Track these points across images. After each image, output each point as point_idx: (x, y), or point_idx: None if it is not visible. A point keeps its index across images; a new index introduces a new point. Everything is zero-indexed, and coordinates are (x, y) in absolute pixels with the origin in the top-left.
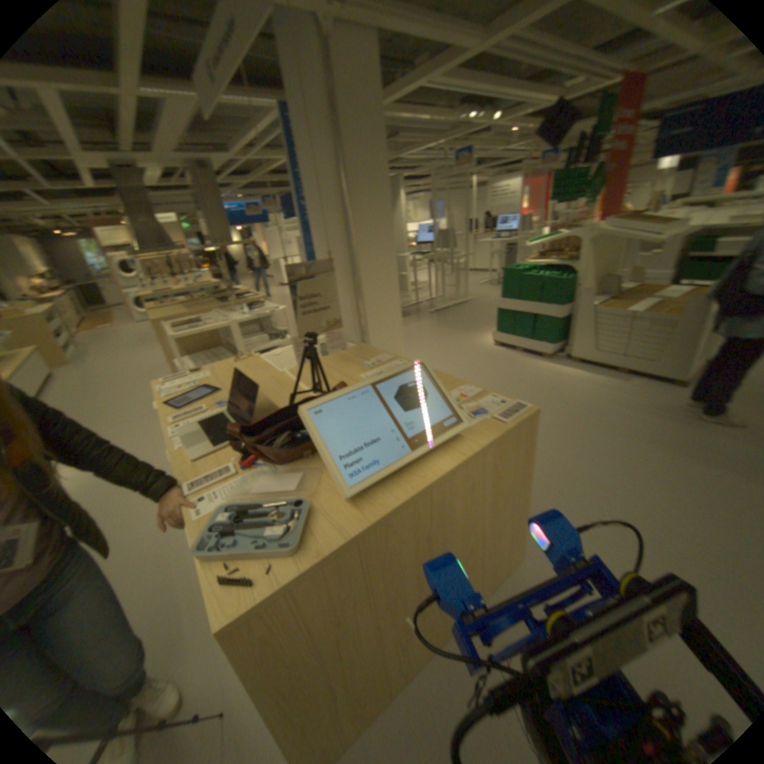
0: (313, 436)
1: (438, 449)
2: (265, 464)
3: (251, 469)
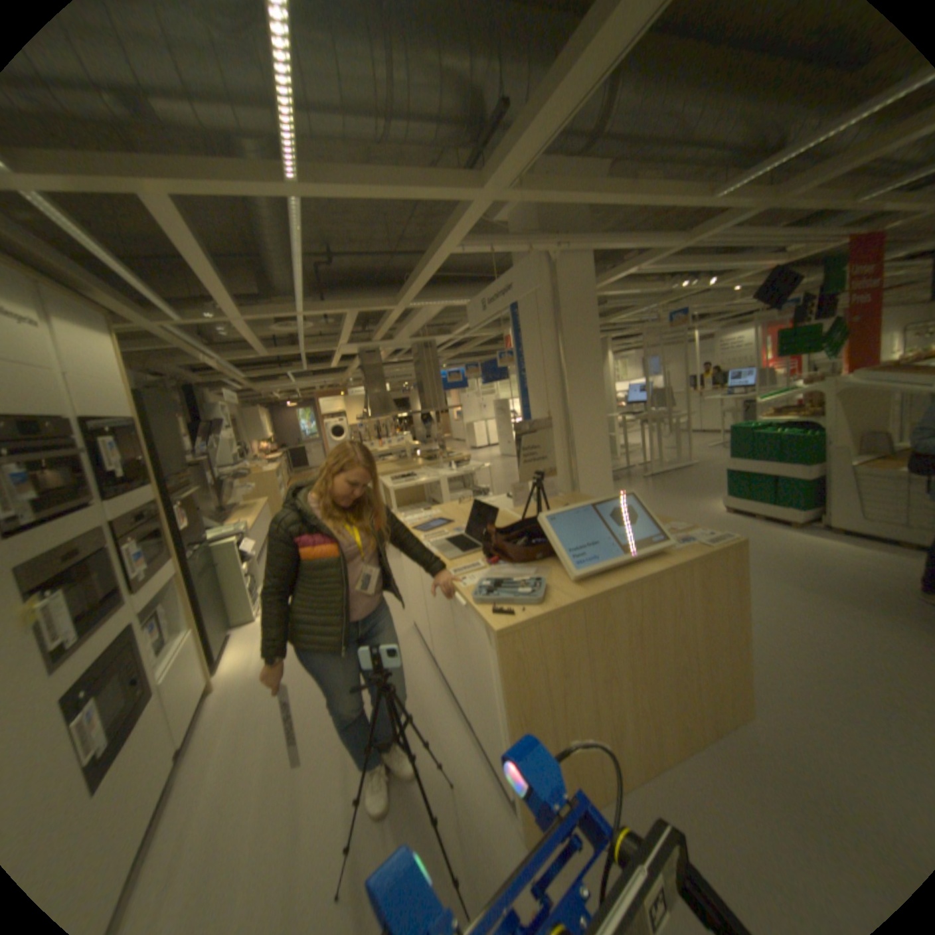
0: (550, 535)
1: (648, 562)
2: (505, 565)
3: (495, 567)
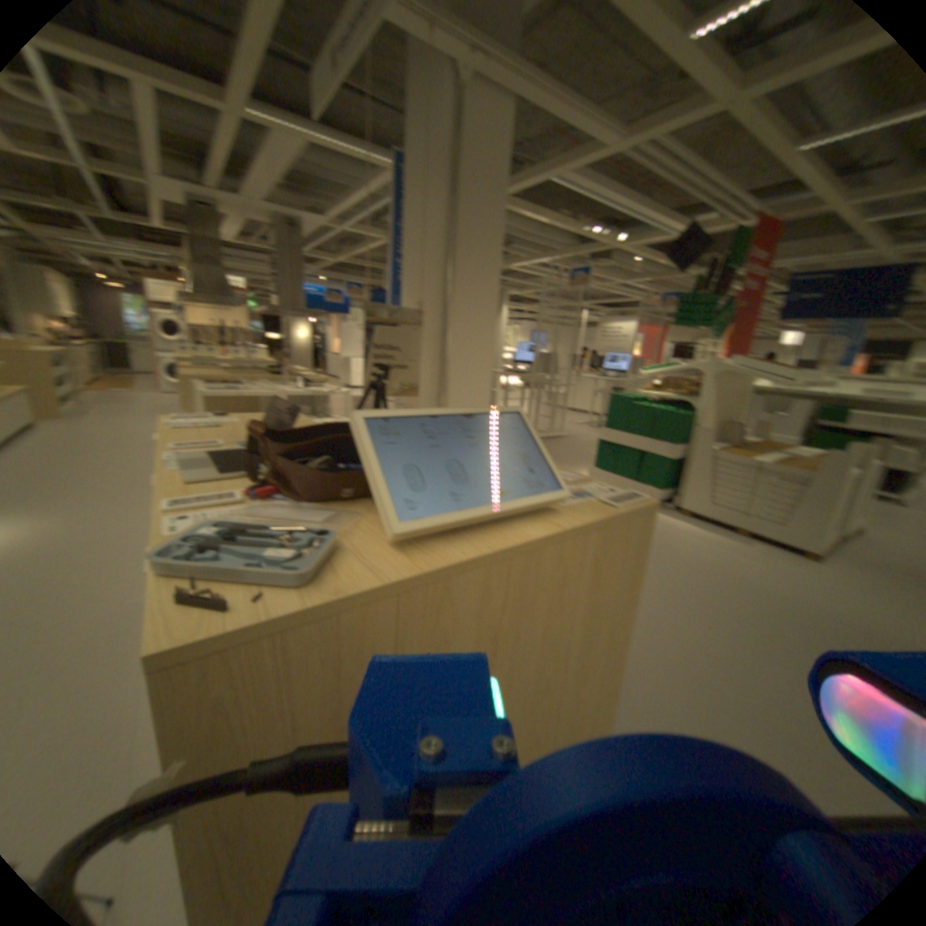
0: (364, 446)
1: (526, 515)
2: (286, 497)
3: (264, 499)
